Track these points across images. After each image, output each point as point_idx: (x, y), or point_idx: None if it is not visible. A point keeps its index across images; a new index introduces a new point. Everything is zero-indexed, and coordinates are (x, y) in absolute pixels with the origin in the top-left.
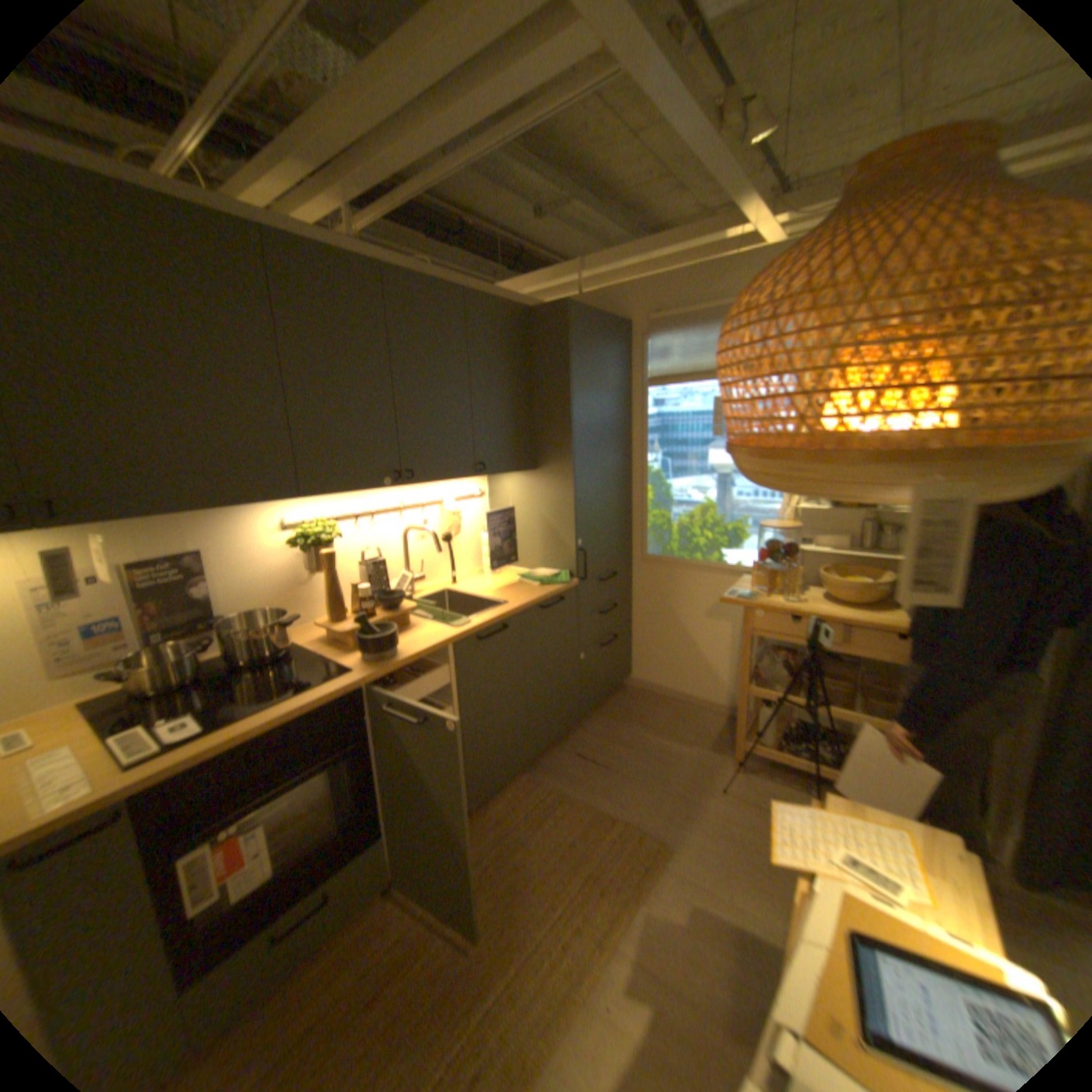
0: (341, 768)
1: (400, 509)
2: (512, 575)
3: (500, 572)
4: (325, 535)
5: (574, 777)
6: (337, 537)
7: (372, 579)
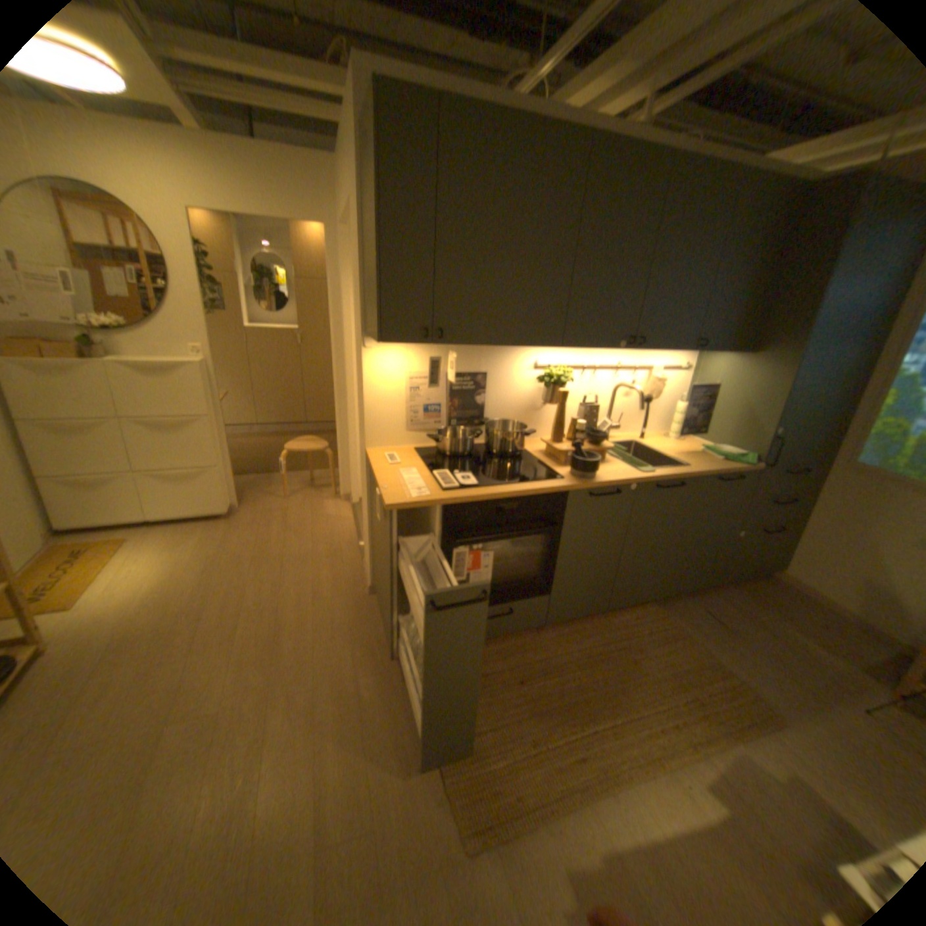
0: (537, 538)
1: (615, 367)
2: (695, 444)
3: (683, 438)
4: (559, 377)
5: (700, 626)
6: (568, 380)
7: (582, 418)
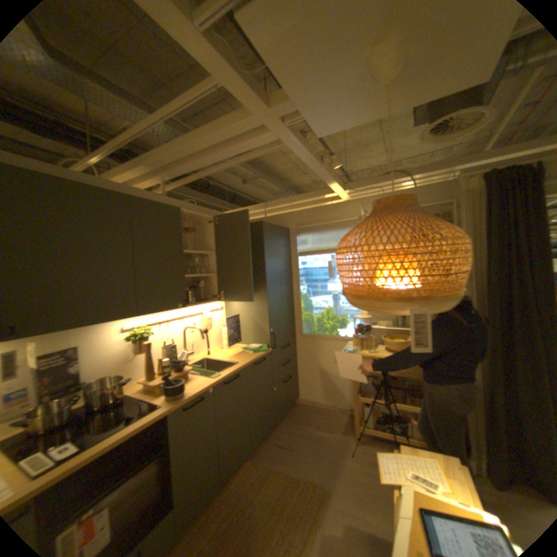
0: (152, 465)
1: (182, 317)
2: (238, 348)
3: (232, 347)
4: (144, 333)
5: (275, 458)
6: (151, 334)
7: (168, 355)
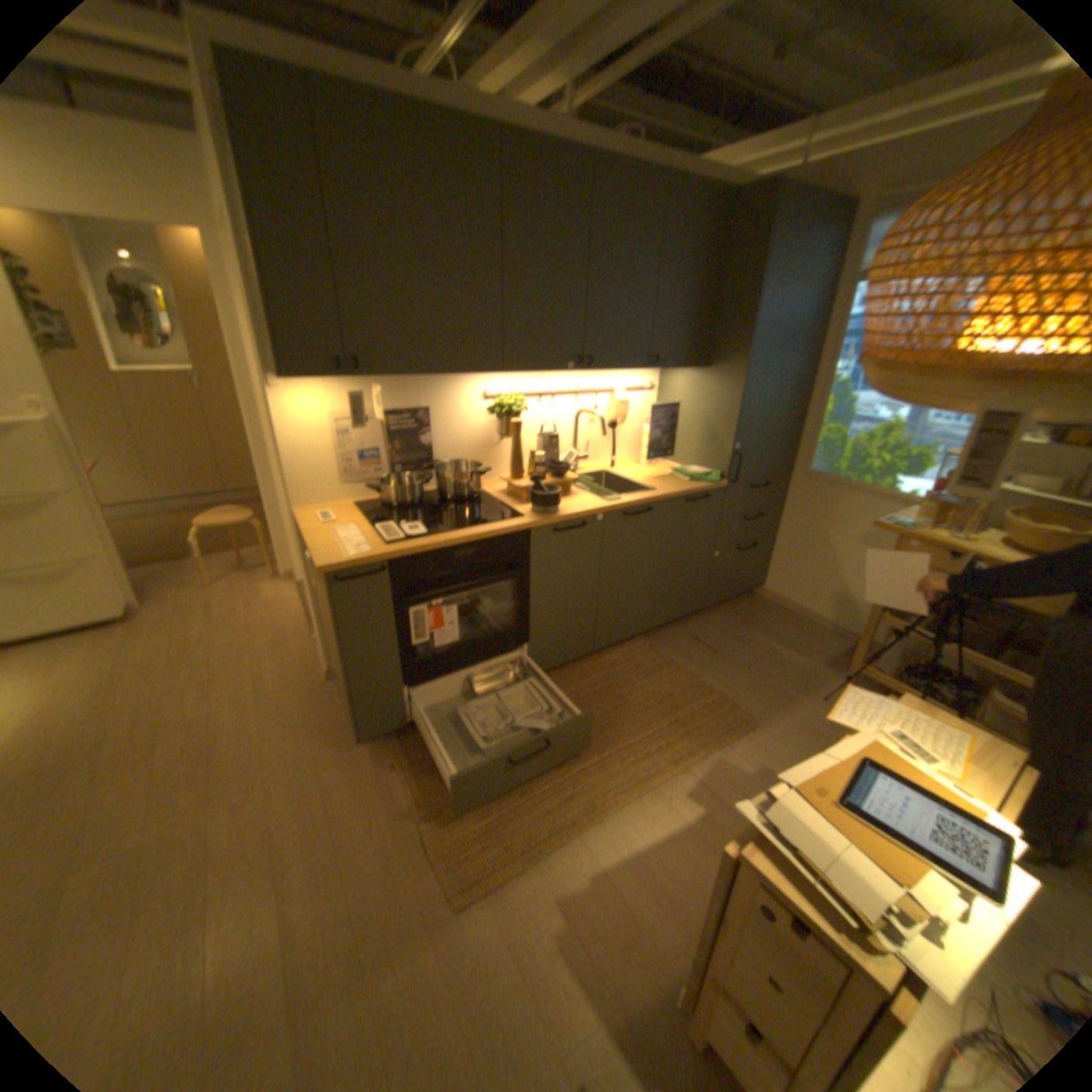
0: (506, 586)
1: (575, 393)
2: (665, 468)
3: (653, 463)
4: (513, 407)
5: (684, 651)
6: (522, 411)
7: (544, 451)
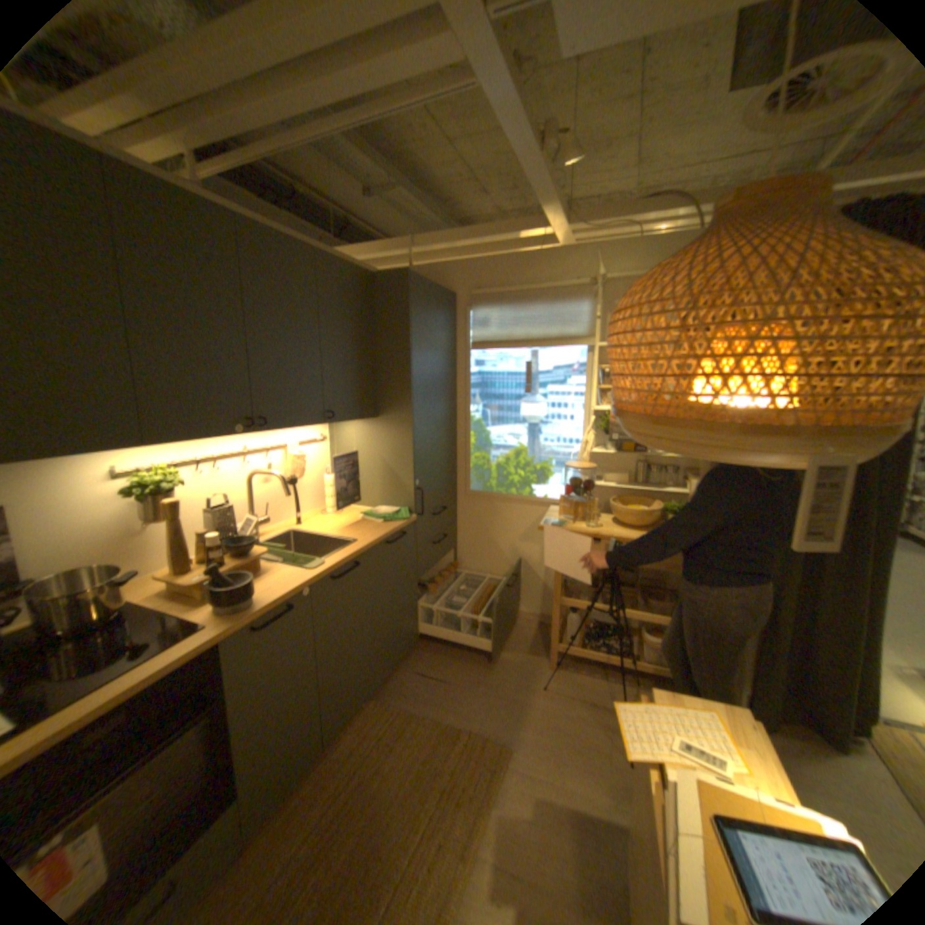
0: (190, 732)
1: (244, 453)
2: (355, 513)
3: (342, 510)
4: (164, 481)
5: (417, 695)
6: (178, 483)
7: (216, 524)
